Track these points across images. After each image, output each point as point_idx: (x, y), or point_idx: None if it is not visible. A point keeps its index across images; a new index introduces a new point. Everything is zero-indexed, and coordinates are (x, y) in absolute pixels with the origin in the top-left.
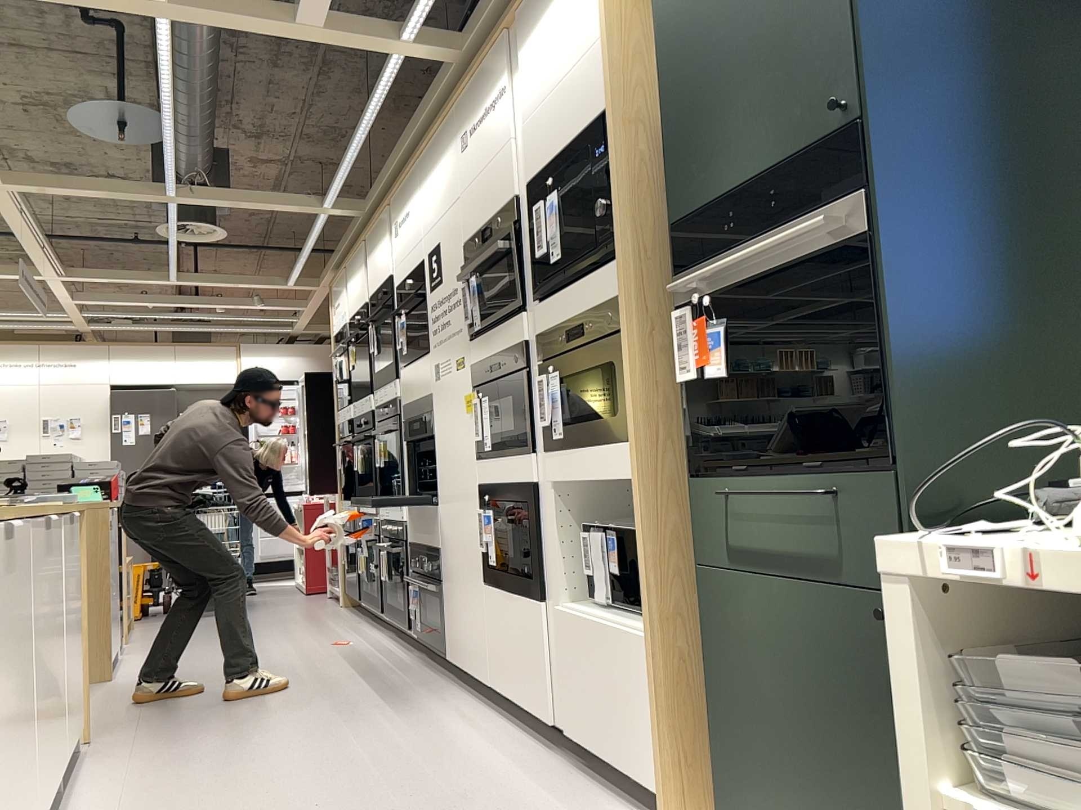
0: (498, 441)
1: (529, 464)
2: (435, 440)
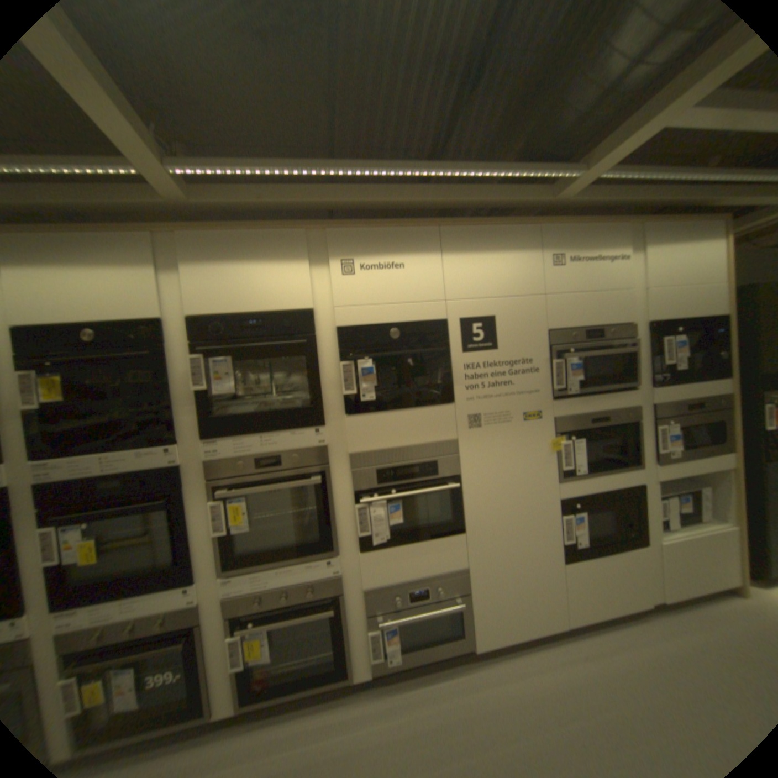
0: (597, 466)
1: (639, 476)
2: (463, 479)
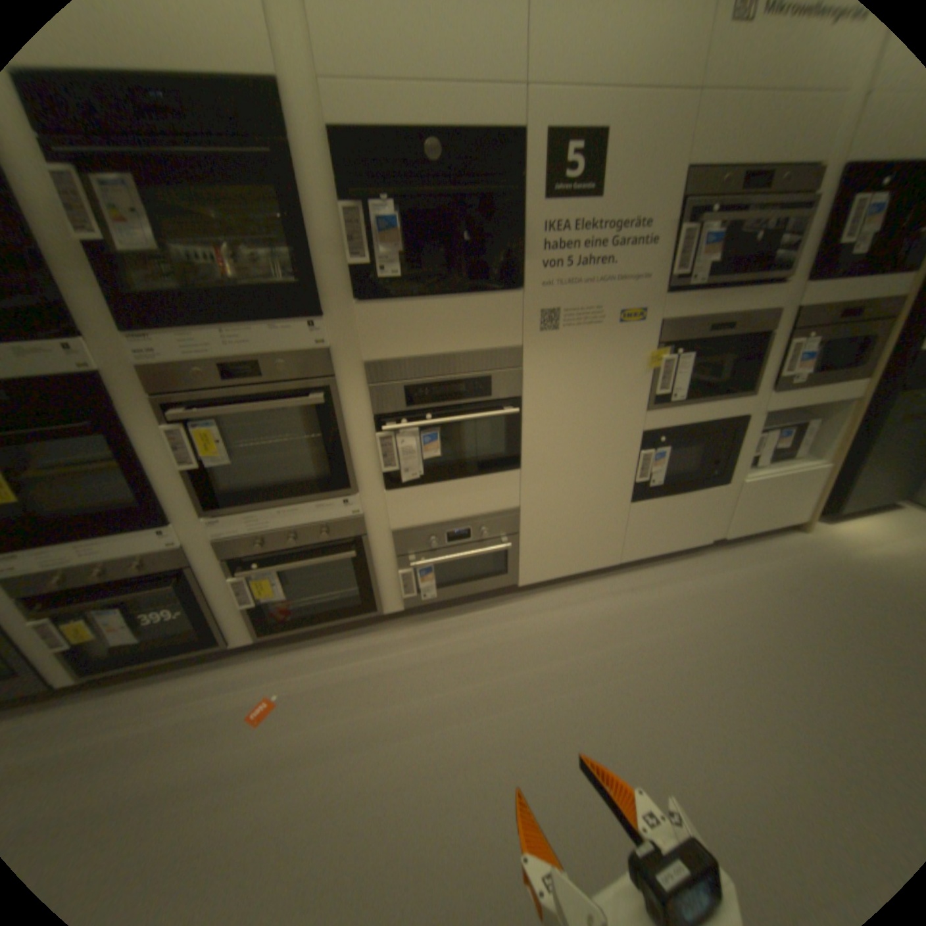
0: (698, 390)
1: (745, 404)
2: (524, 402)
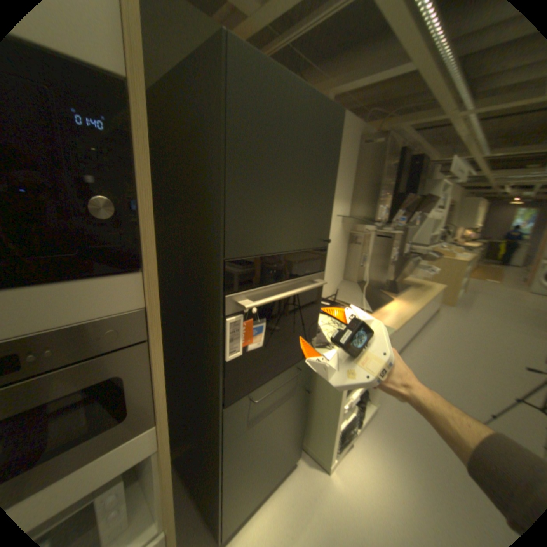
0: None
1: None
2: None
